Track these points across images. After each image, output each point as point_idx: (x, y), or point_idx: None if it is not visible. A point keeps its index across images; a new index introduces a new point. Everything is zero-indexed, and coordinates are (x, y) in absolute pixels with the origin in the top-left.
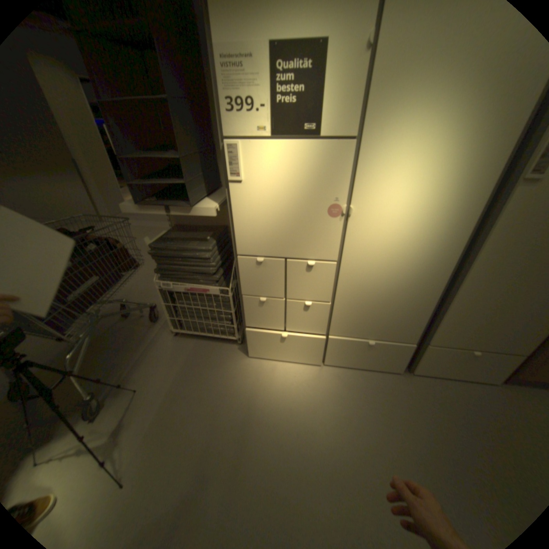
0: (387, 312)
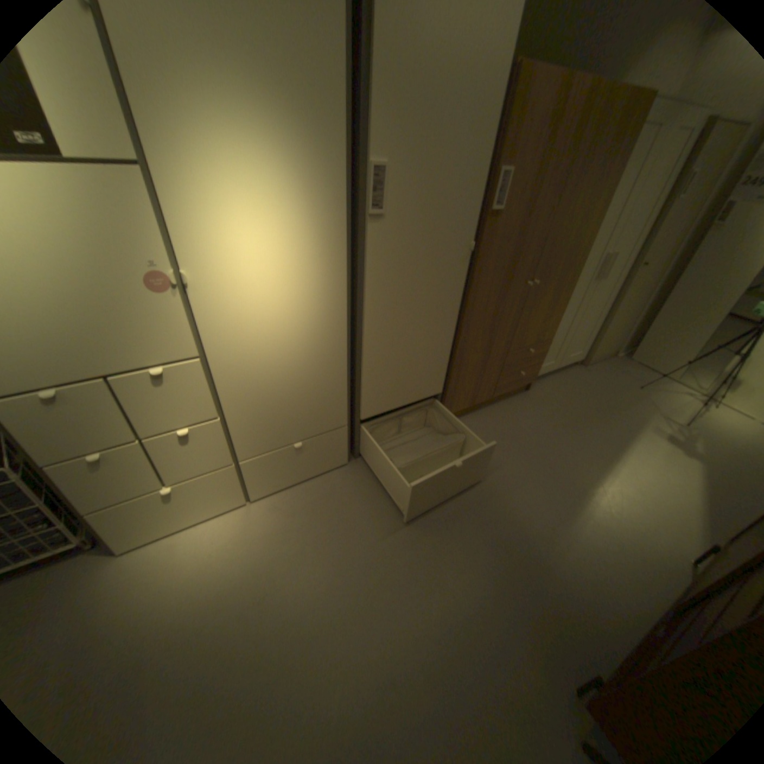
0: (298, 401)
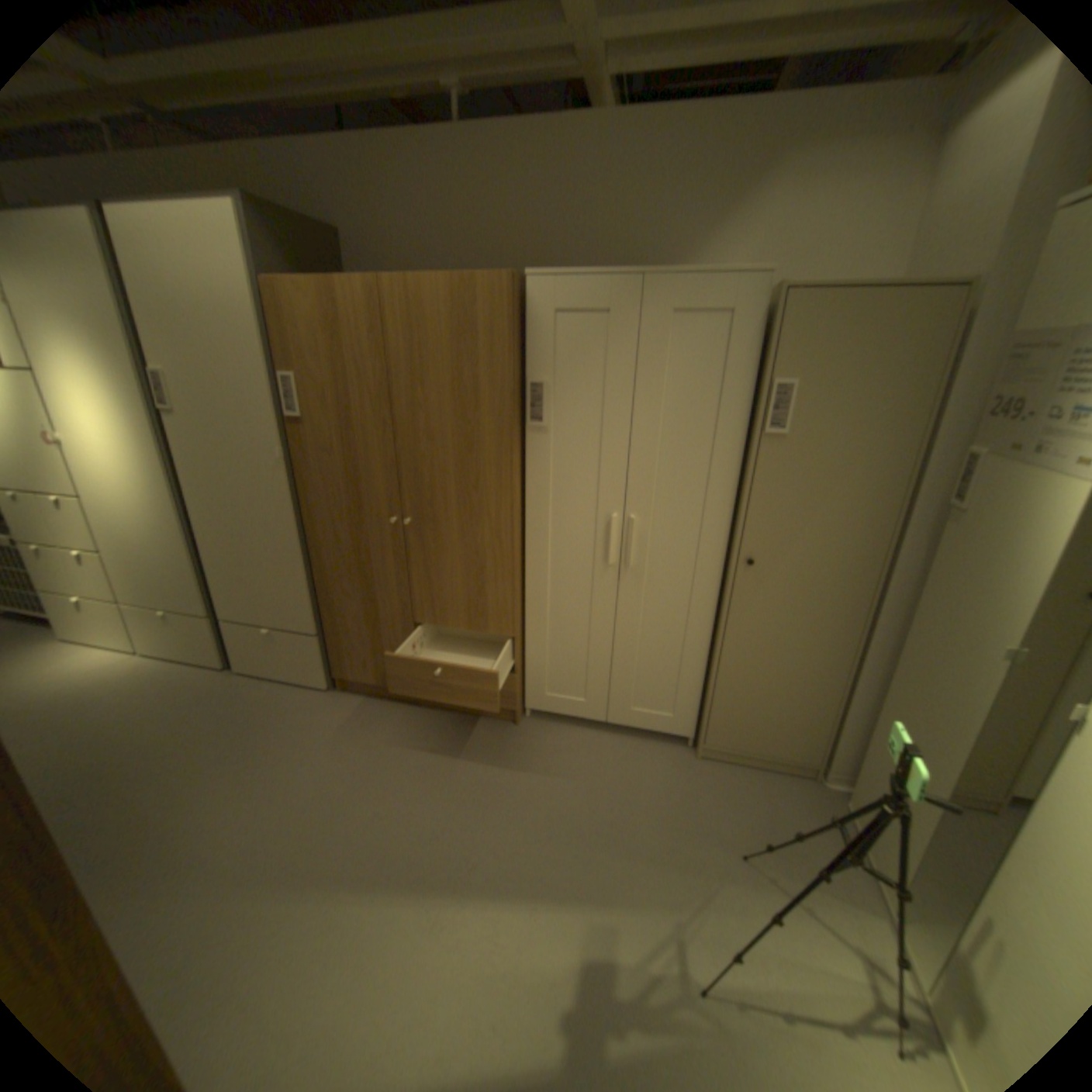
0: (154, 568)
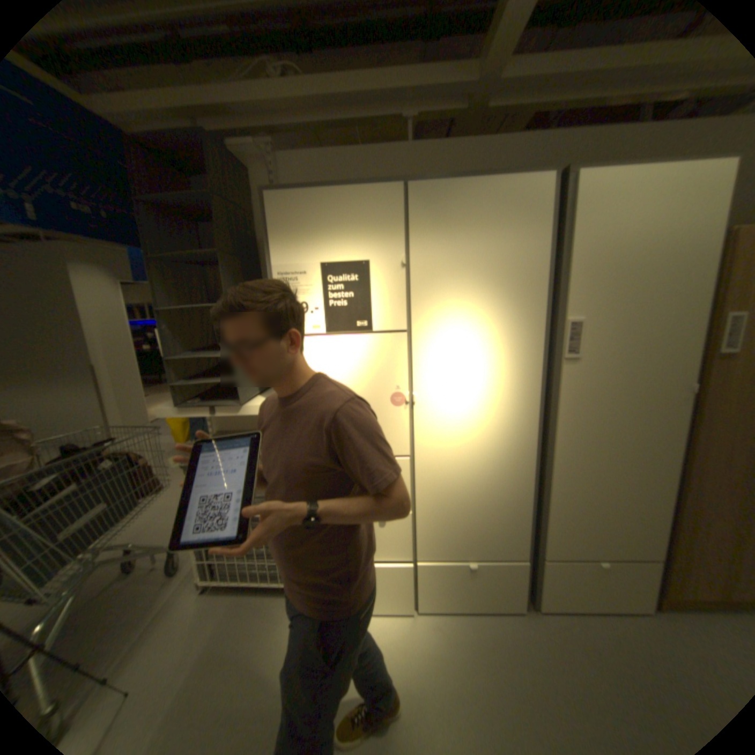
0: (480, 517)
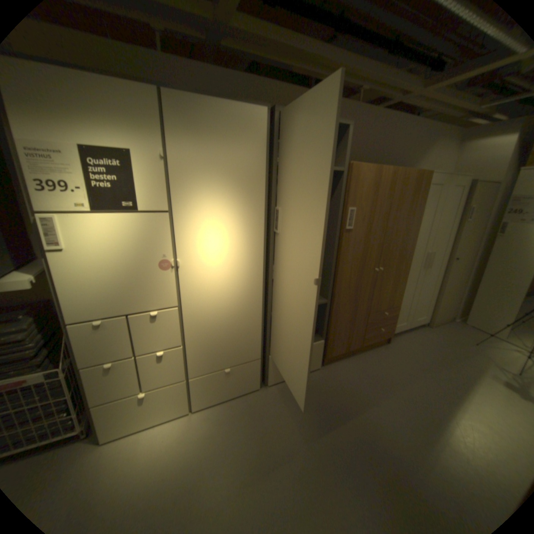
0: (230, 339)
